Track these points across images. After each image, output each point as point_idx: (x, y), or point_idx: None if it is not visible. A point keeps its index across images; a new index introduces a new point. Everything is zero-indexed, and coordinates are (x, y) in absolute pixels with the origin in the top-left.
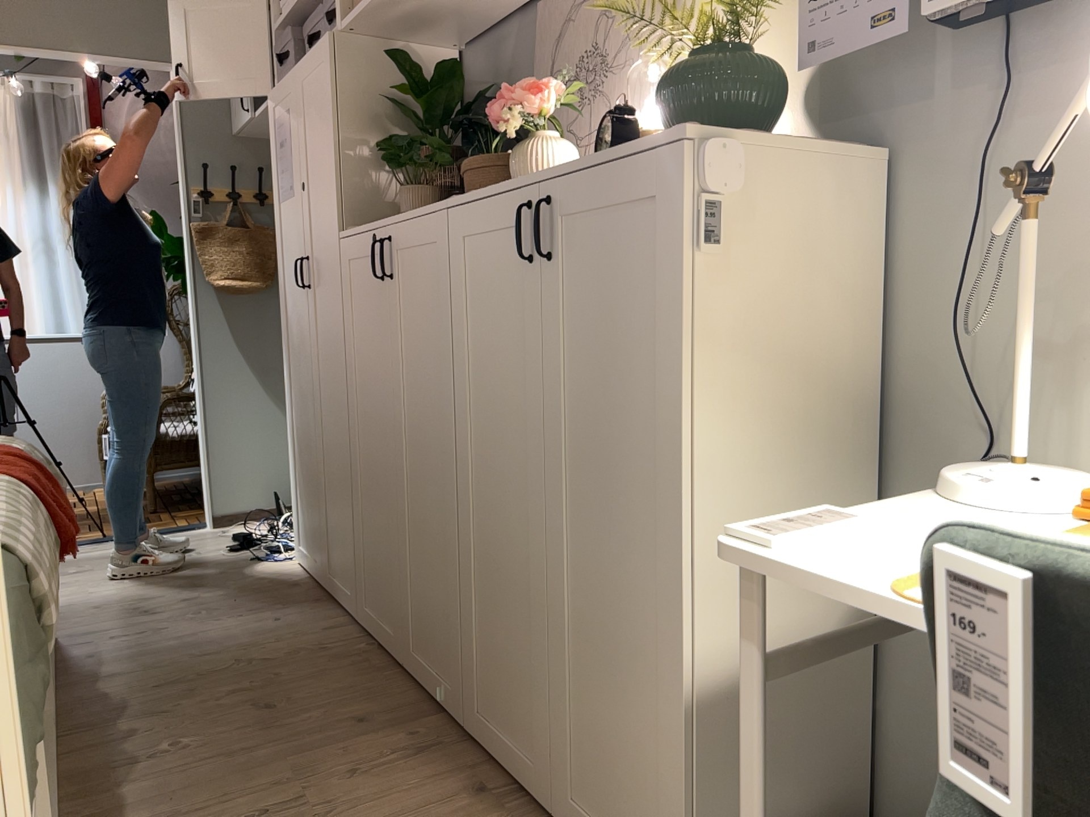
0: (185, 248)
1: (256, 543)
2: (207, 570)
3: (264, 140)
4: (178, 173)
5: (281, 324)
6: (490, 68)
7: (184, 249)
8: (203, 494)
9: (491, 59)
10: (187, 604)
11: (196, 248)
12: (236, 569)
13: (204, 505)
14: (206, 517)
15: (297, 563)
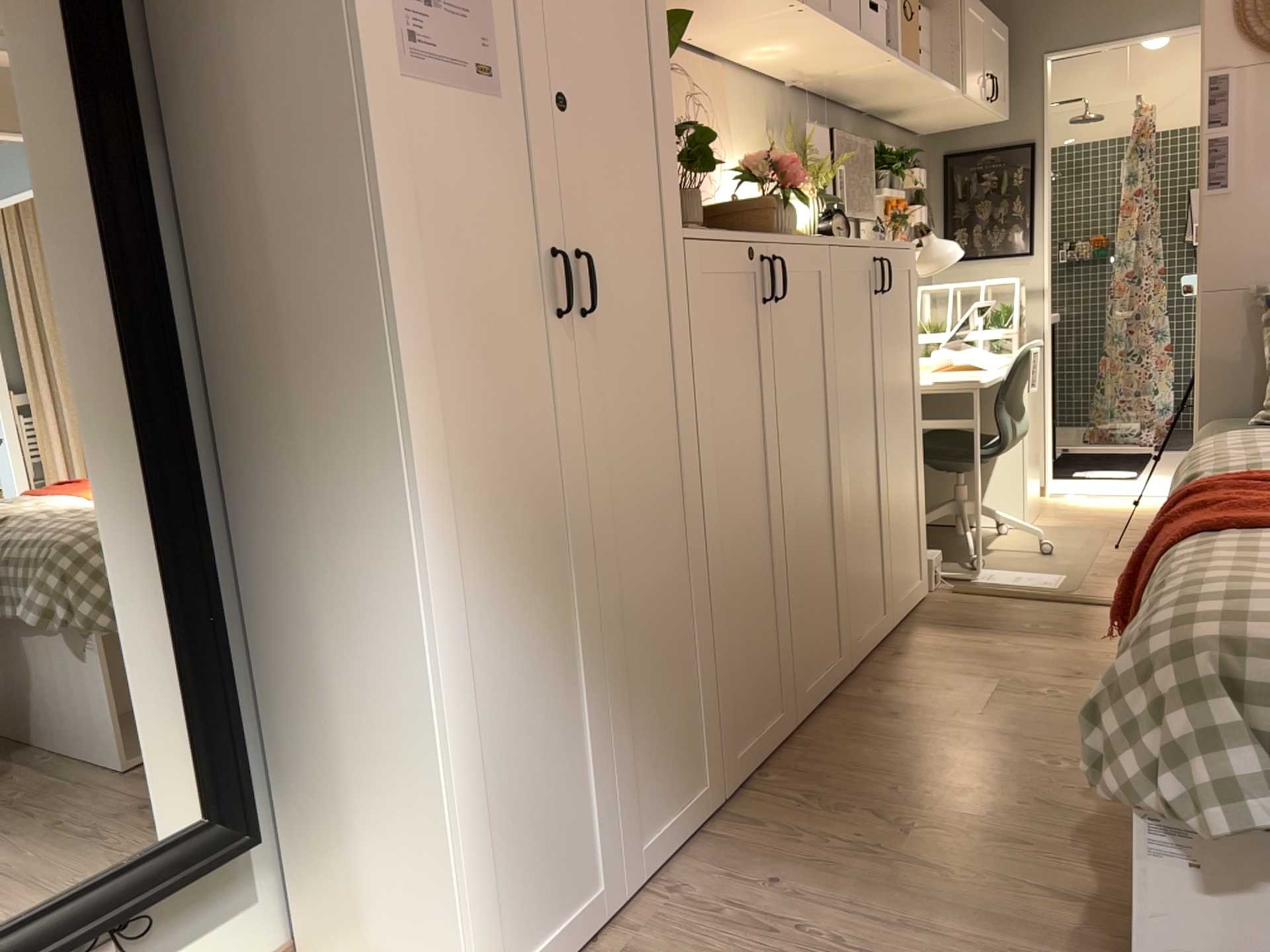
0: None
1: None
2: None
3: None
4: None
5: (412, 423)
6: None
7: None
8: None
9: None
10: None
11: None
12: None
13: None
14: None
15: None
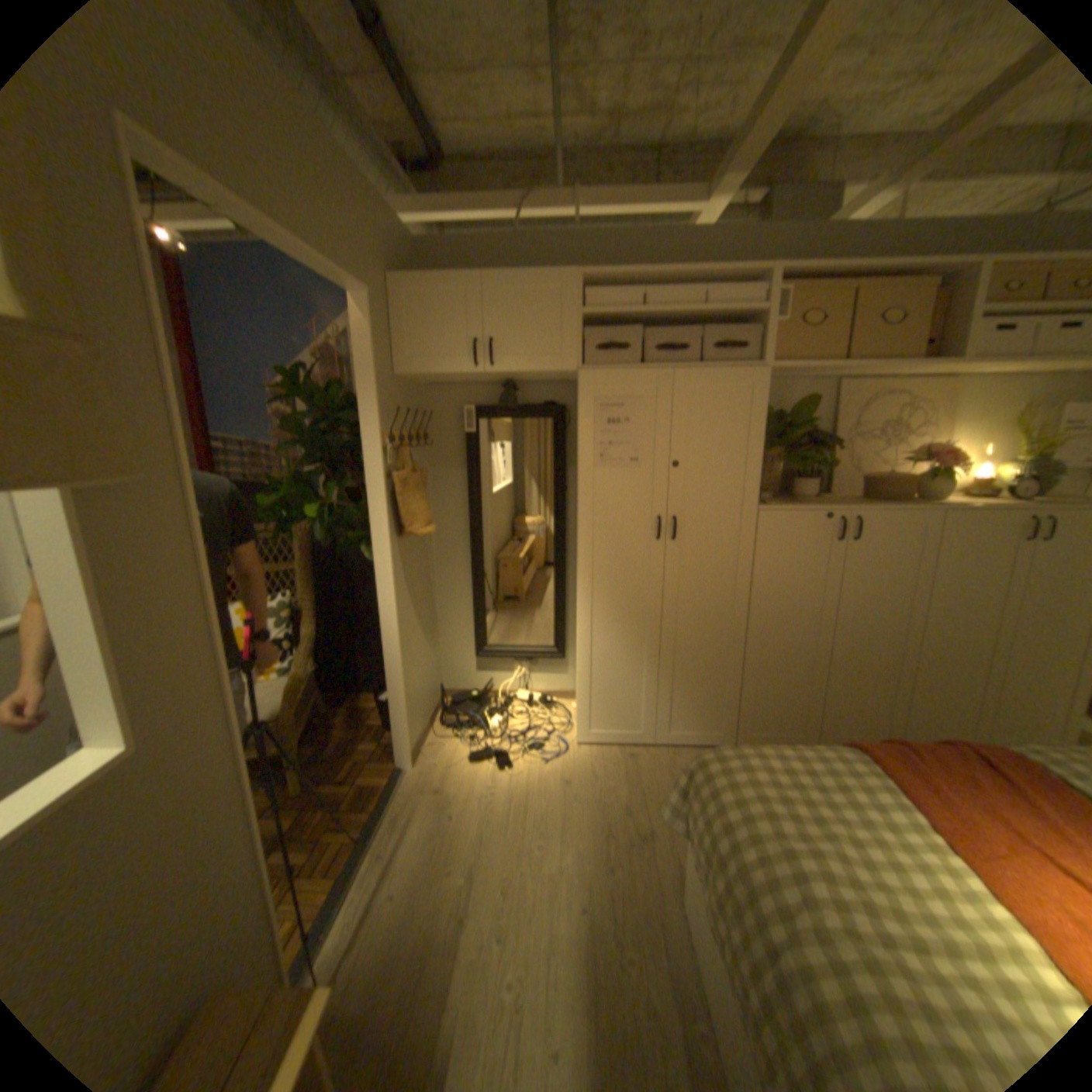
0: (378, 499)
1: (498, 753)
2: (550, 790)
3: (407, 381)
4: (359, 416)
5: (583, 567)
6: (772, 400)
7: (371, 499)
8: (395, 742)
9: (777, 396)
10: (637, 813)
11: (387, 498)
12: (564, 775)
13: (397, 751)
14: (395, 763)
15: (582, 745)
